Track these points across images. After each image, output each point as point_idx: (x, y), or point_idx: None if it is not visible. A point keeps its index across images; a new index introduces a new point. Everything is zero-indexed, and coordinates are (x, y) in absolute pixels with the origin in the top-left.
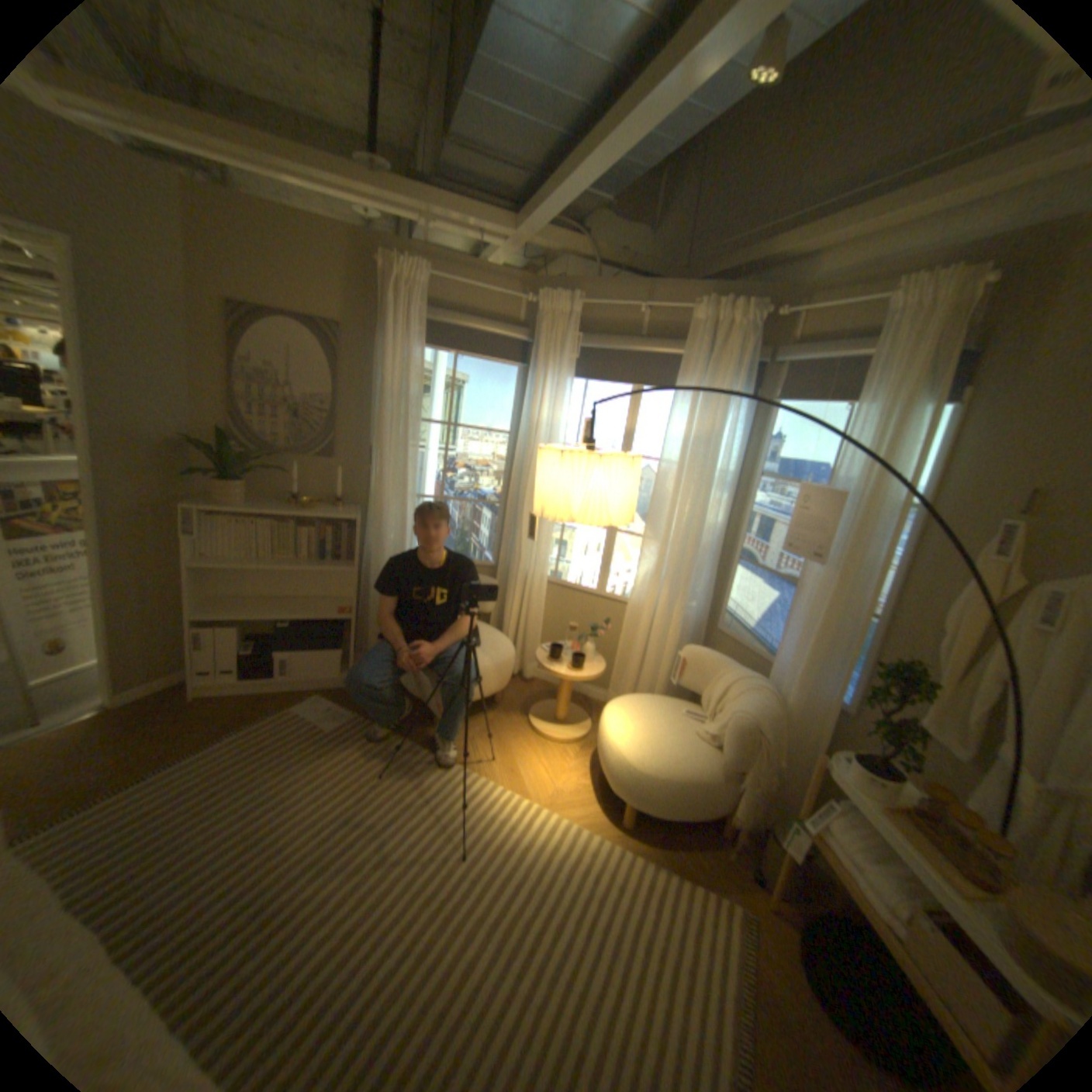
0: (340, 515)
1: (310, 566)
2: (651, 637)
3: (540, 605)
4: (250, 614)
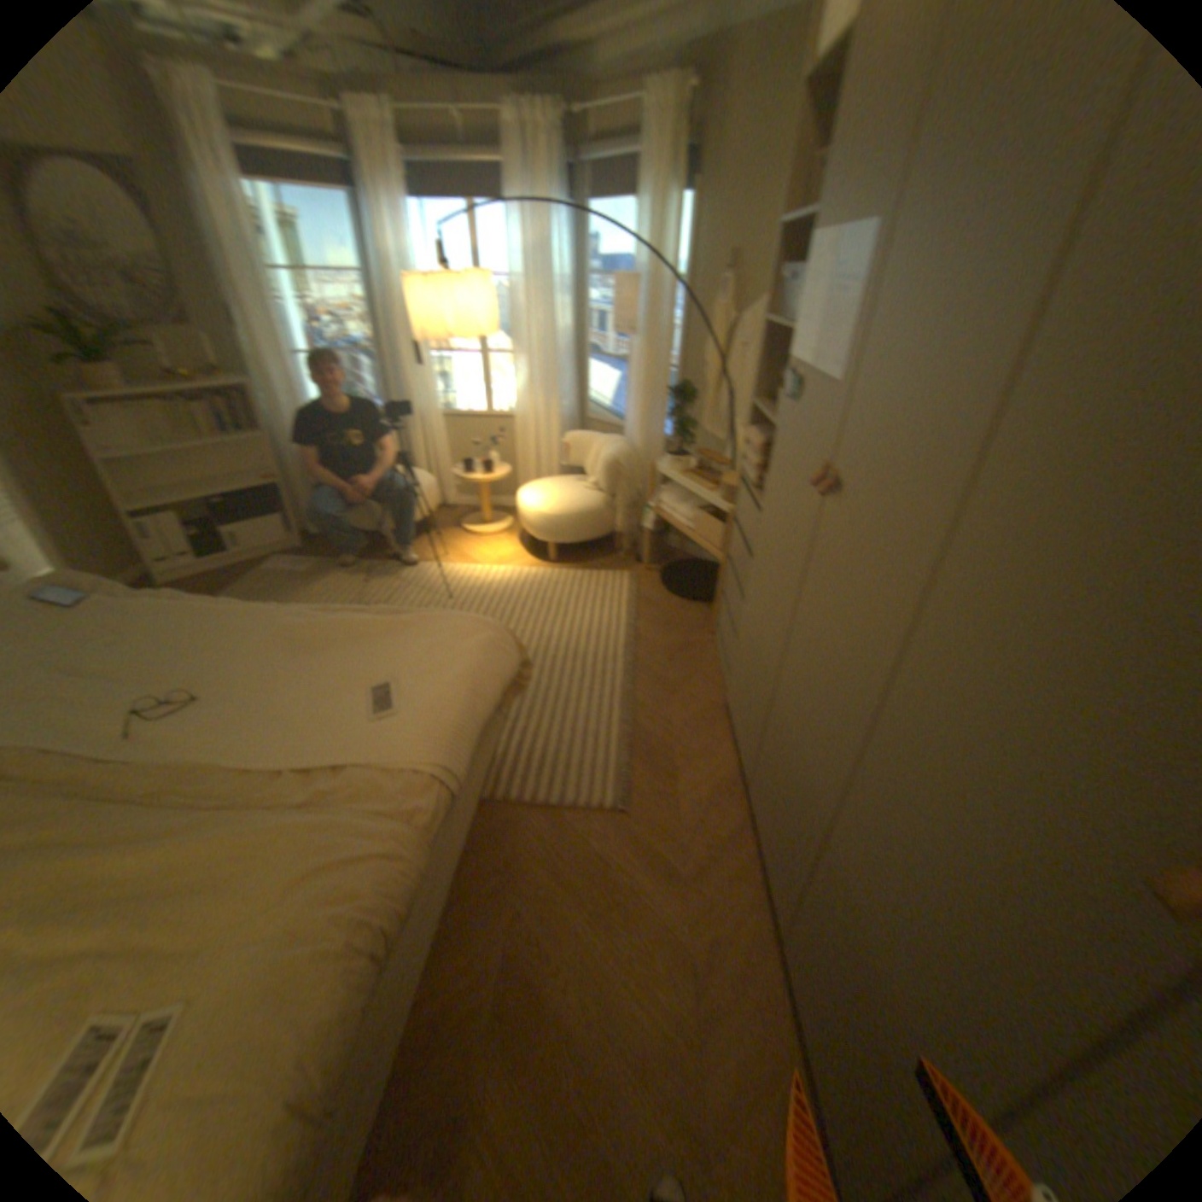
0: (223, 382)
1: (214, 439)
2: (537, 438)
3: (439, 437)
4: (175, 497)
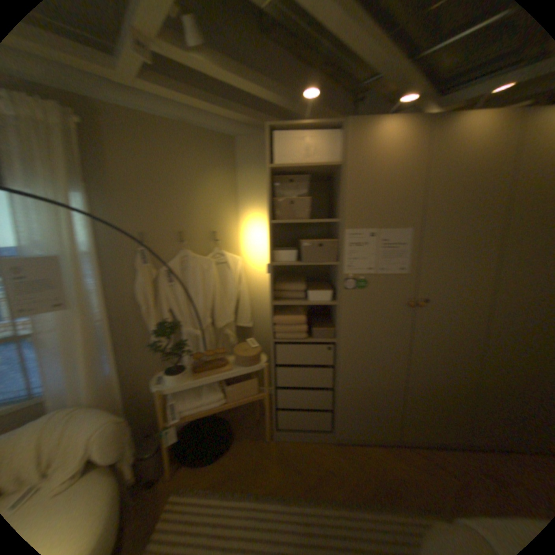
0: None
1: None
2: None
3: None
4: None
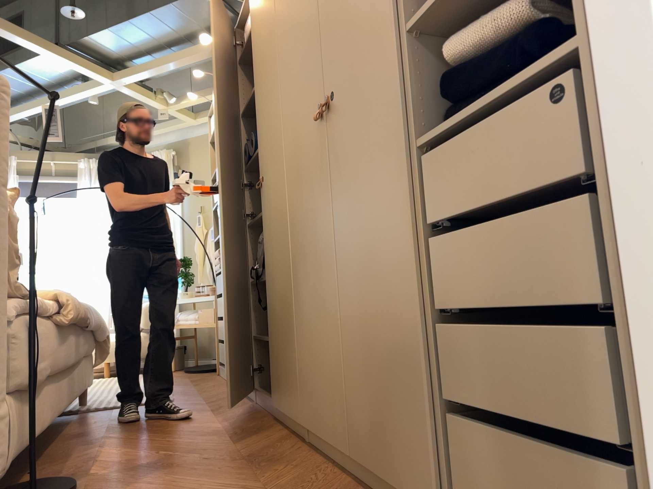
0: None
1: None
2: None
3: None
4: None
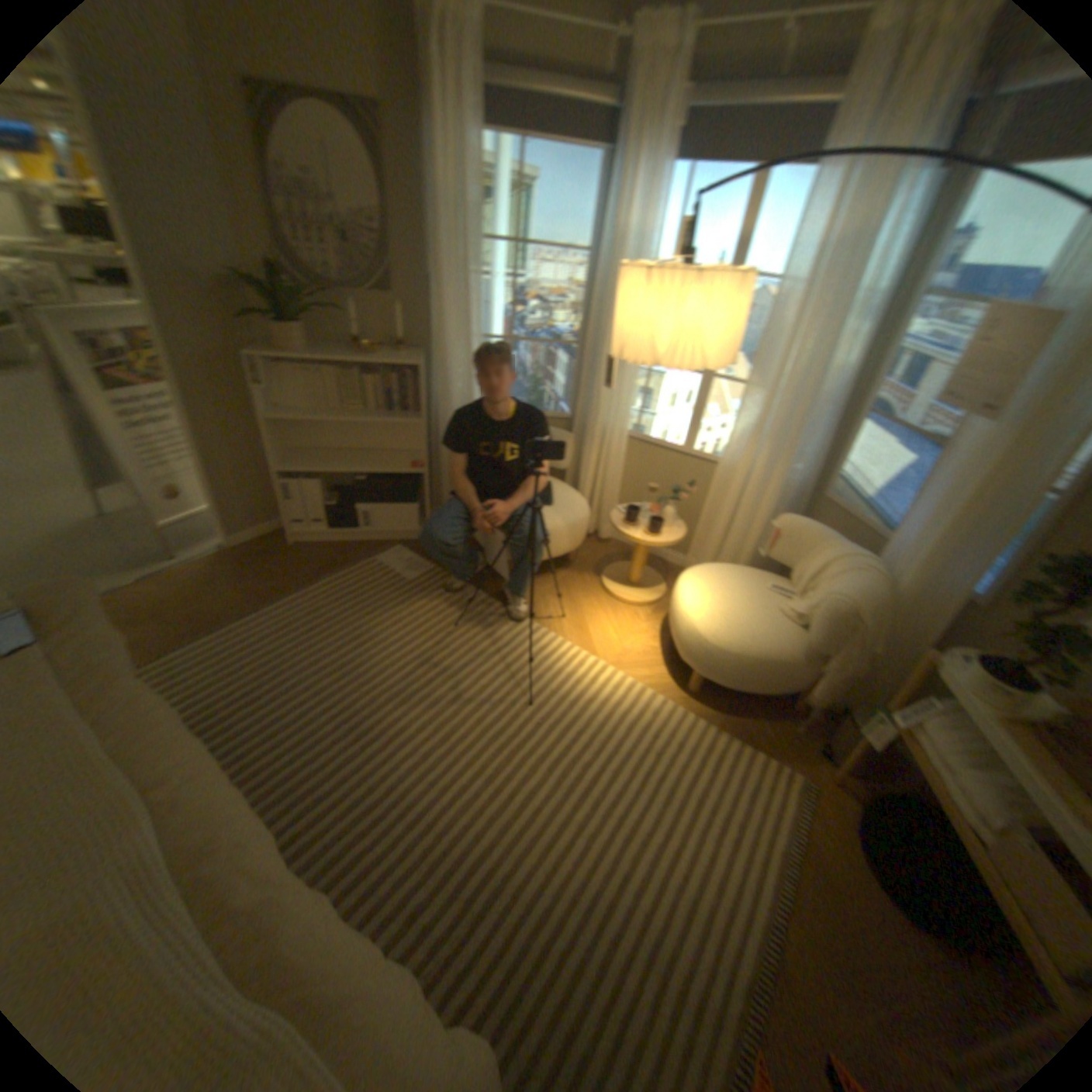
0: (400, 361)
1: (376, 418)
2: (741, 502)
3: (617, 463)
4: (327, 467)
